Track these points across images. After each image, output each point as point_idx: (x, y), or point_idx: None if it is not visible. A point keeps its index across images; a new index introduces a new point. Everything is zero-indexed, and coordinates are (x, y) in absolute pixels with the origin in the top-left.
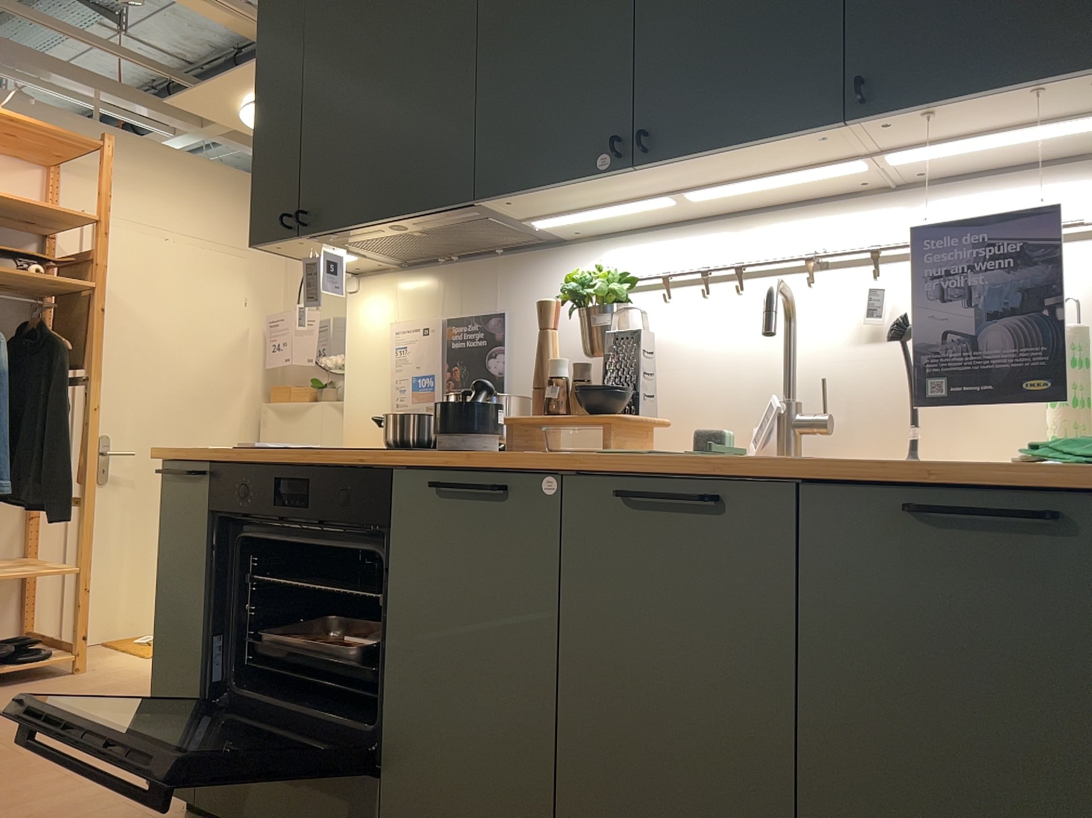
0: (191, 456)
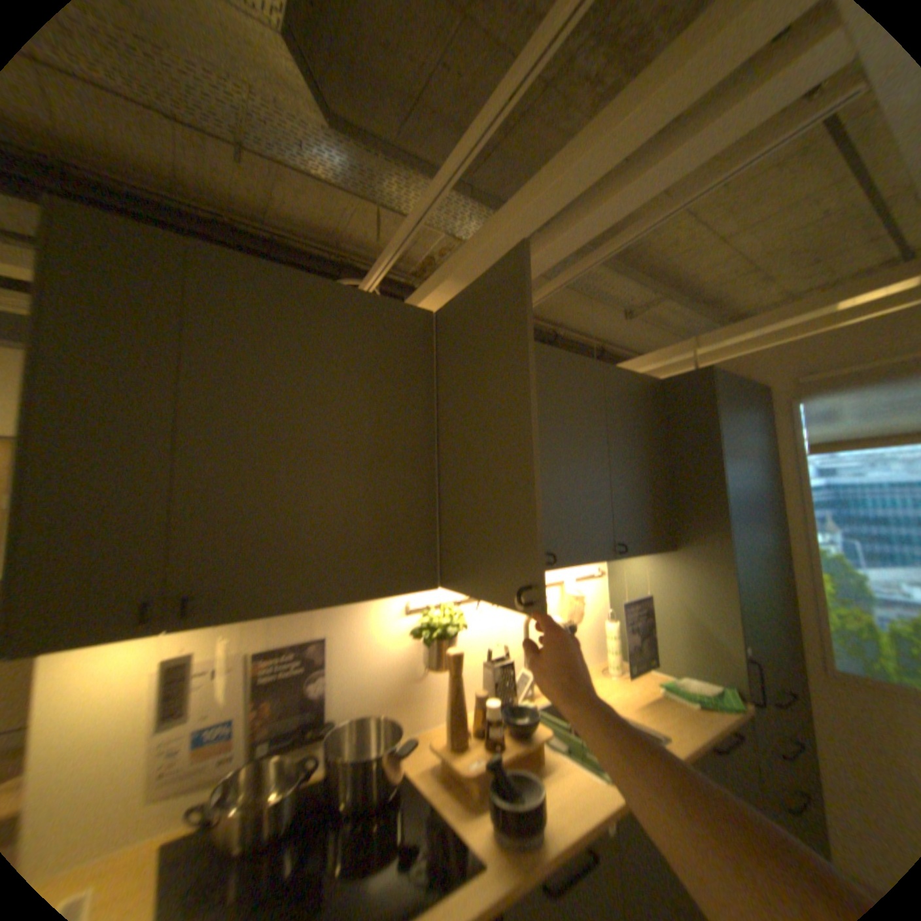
0: None
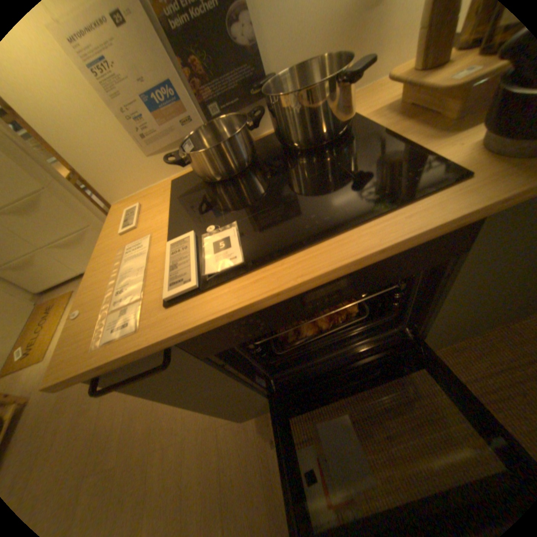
0: (134, 356)
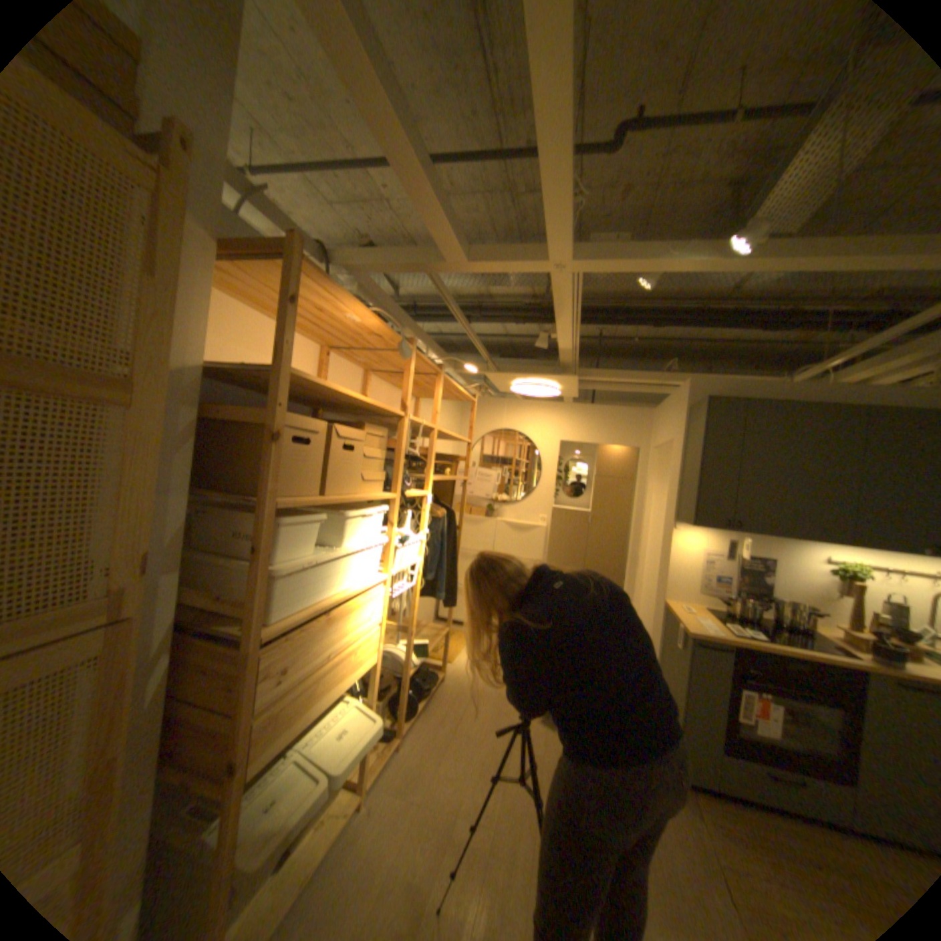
0: (725, 643)
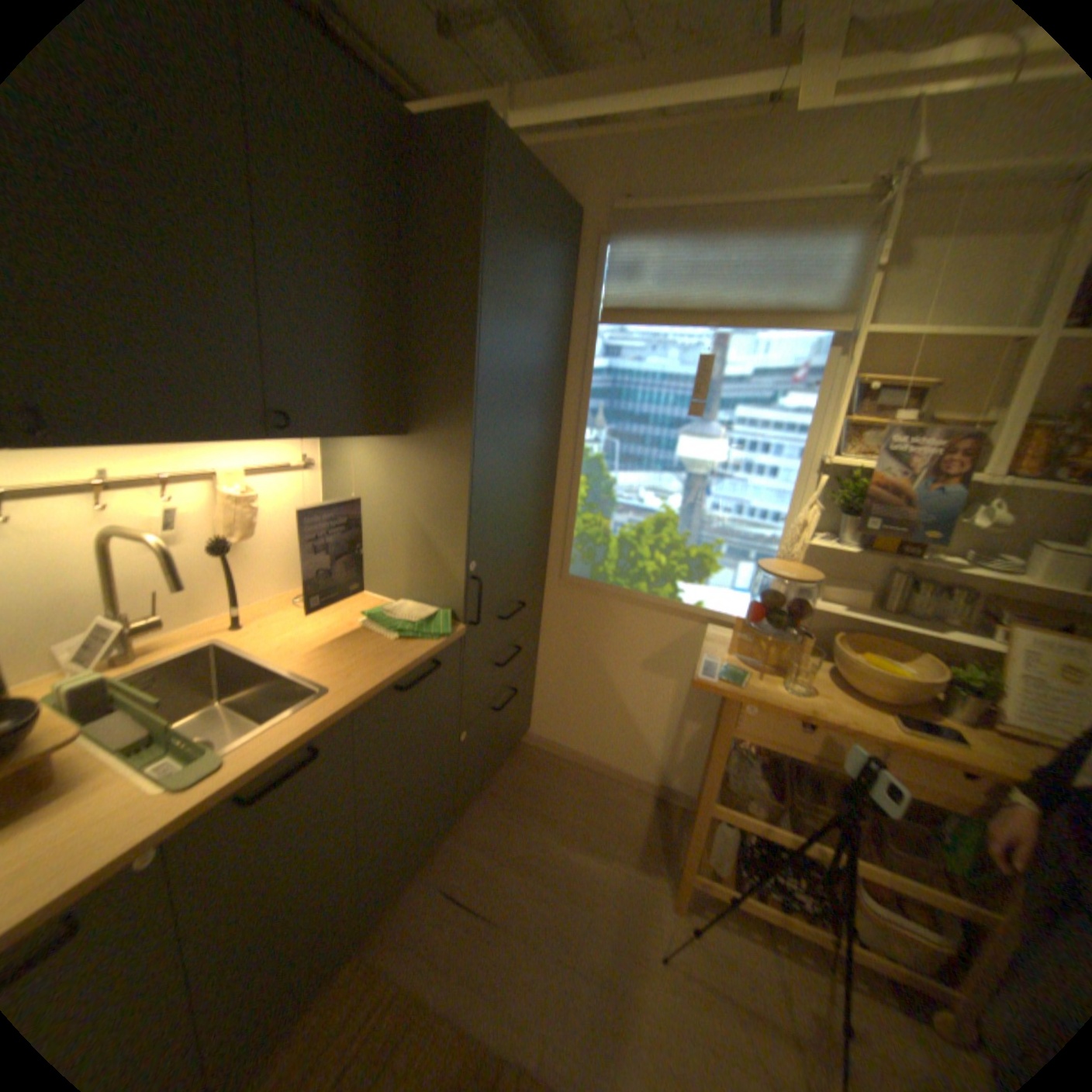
0: None
